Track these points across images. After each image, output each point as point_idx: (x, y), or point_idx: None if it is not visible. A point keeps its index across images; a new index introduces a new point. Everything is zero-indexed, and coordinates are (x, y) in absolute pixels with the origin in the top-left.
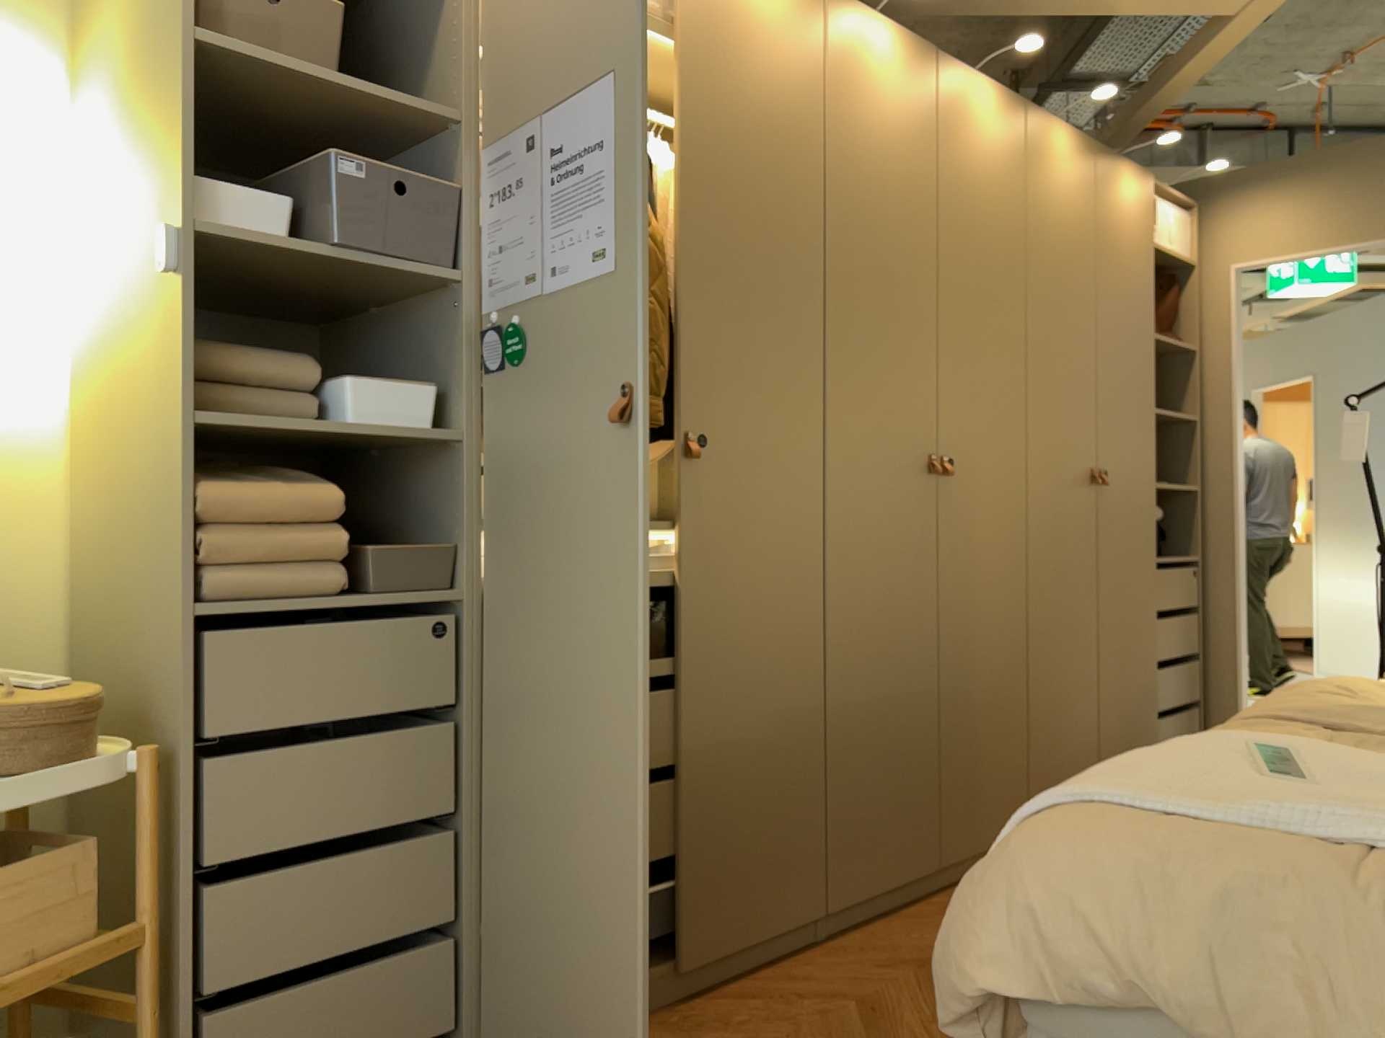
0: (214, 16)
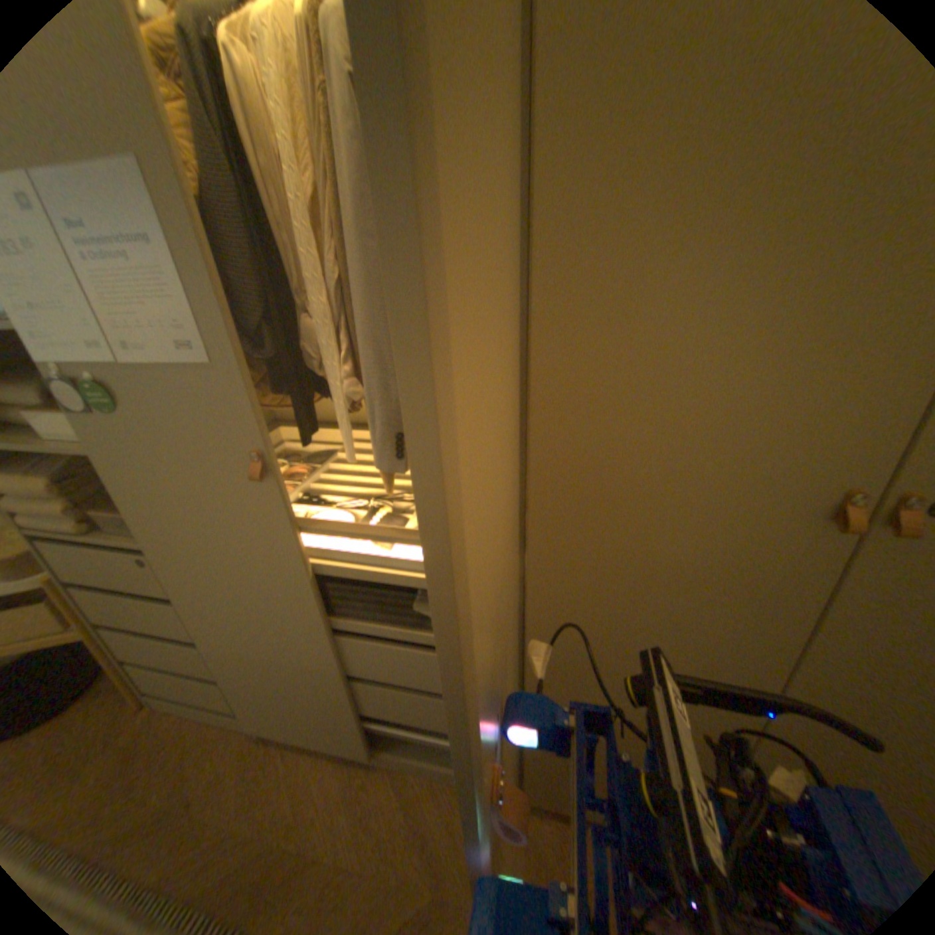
0: None
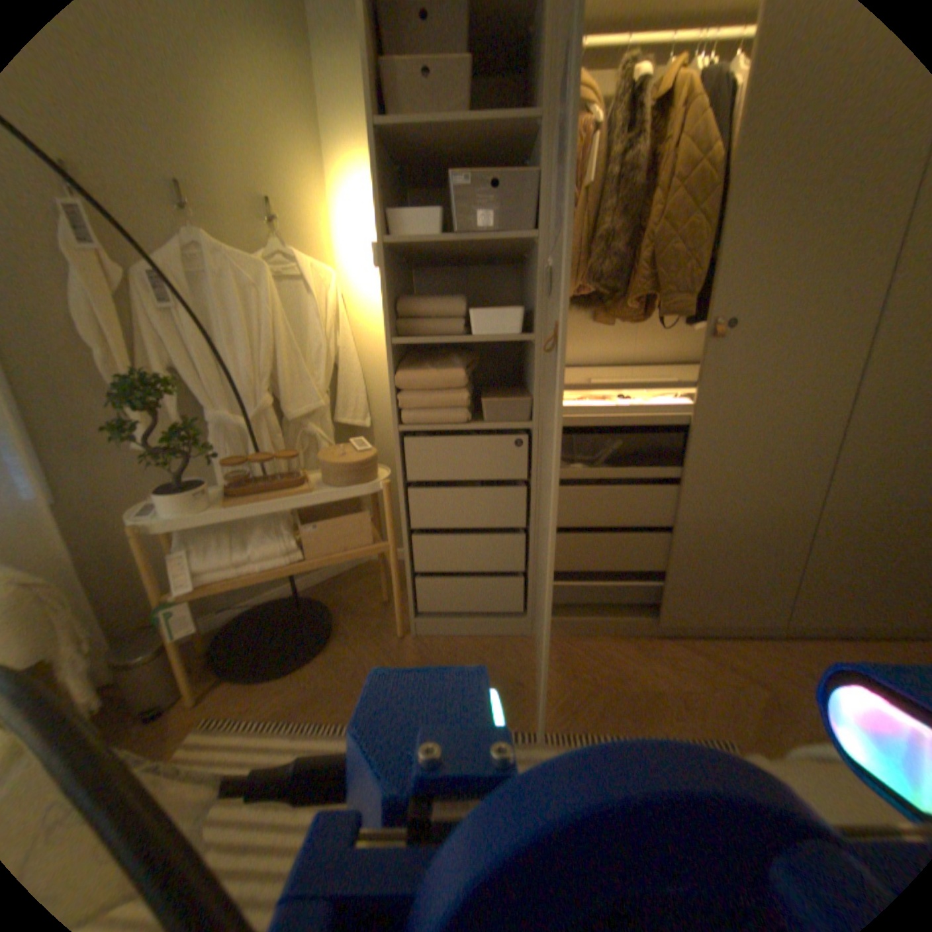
0: (393, 101)
